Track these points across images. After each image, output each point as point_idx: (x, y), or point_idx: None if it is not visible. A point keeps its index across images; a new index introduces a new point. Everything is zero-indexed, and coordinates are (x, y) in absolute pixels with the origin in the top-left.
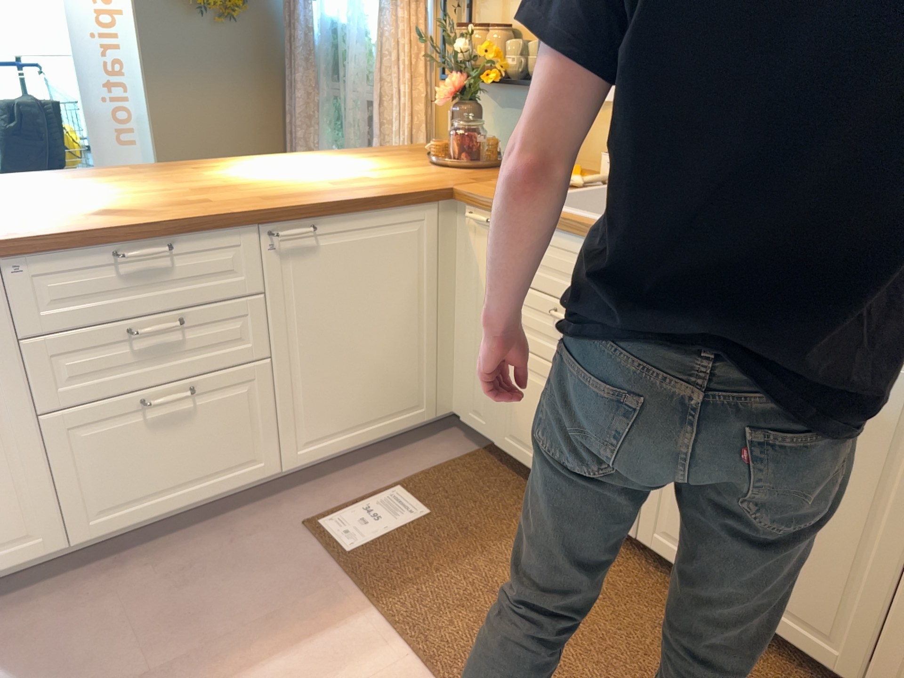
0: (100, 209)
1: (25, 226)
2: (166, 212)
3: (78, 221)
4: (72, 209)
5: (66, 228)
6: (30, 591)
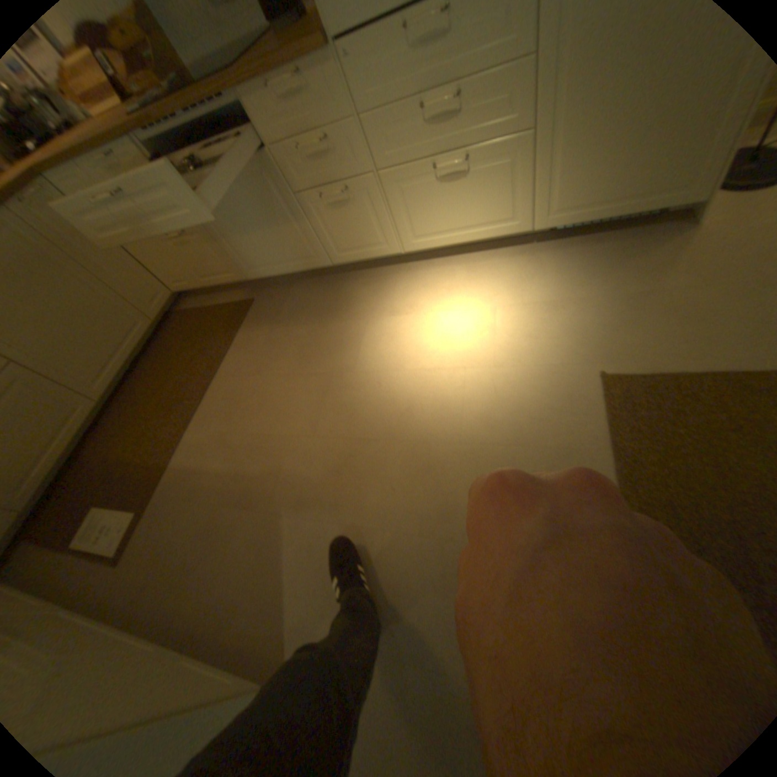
0: None
1: None
2: None
3: None
4: None
5: None
6: (231, 670)
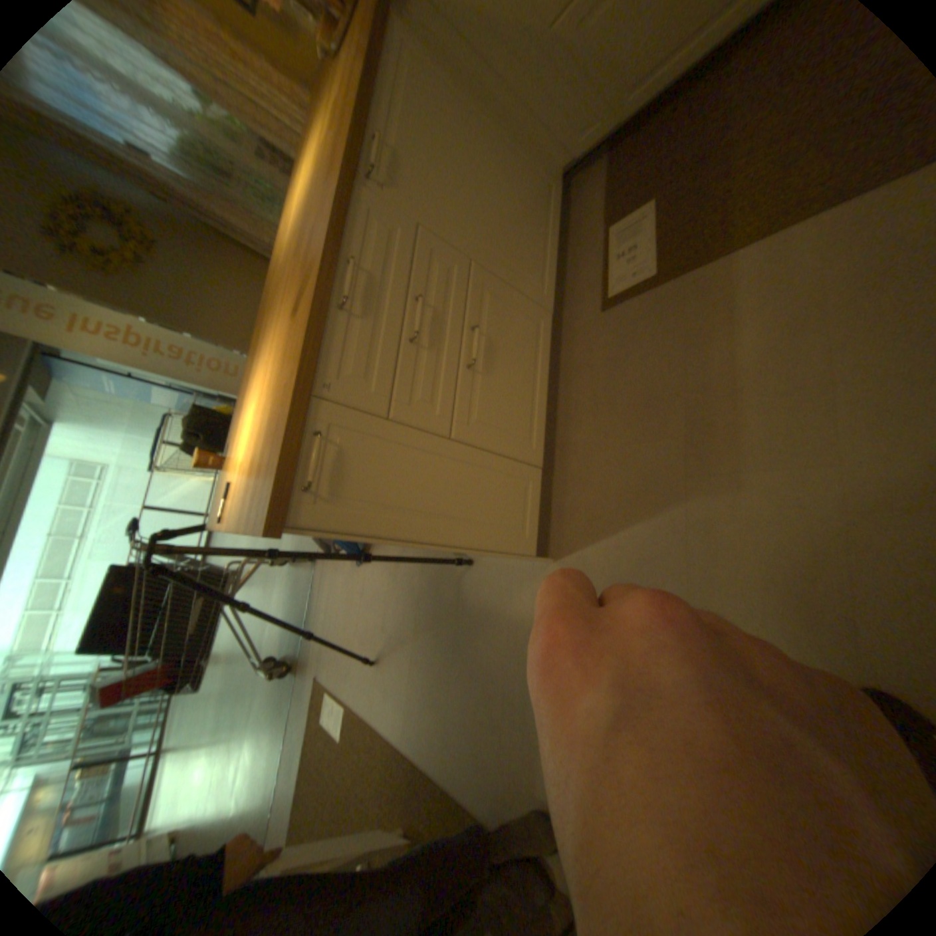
0: (290, 319)
1: (286, 371)
2: (313, 255)
3: (298, 327)
4: (282, 344)
5: (302, 332)
6: (556, 504)
